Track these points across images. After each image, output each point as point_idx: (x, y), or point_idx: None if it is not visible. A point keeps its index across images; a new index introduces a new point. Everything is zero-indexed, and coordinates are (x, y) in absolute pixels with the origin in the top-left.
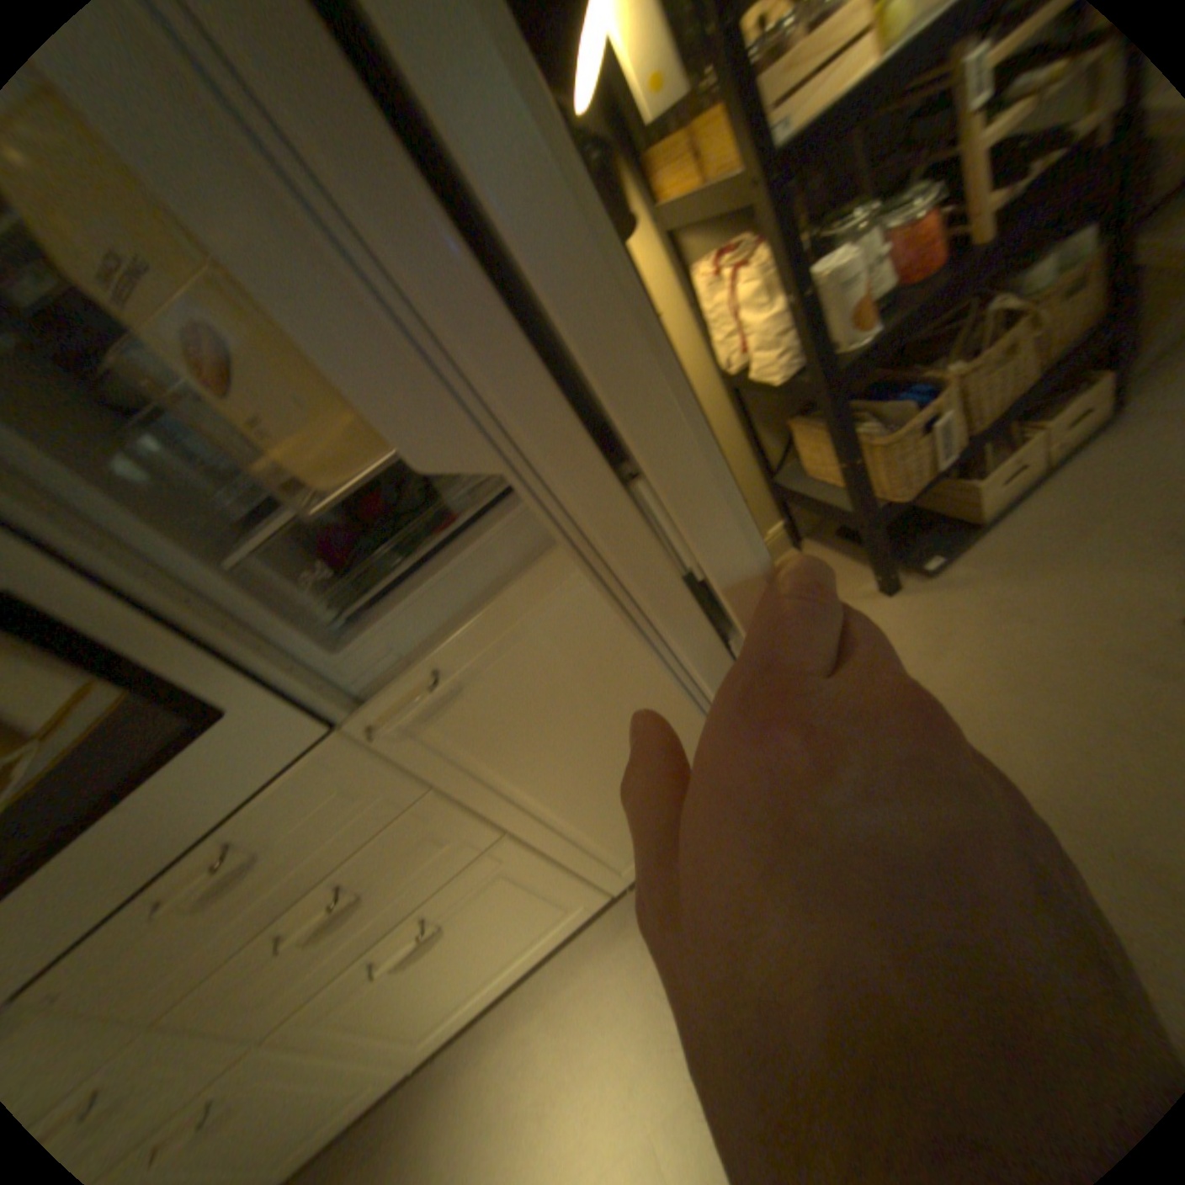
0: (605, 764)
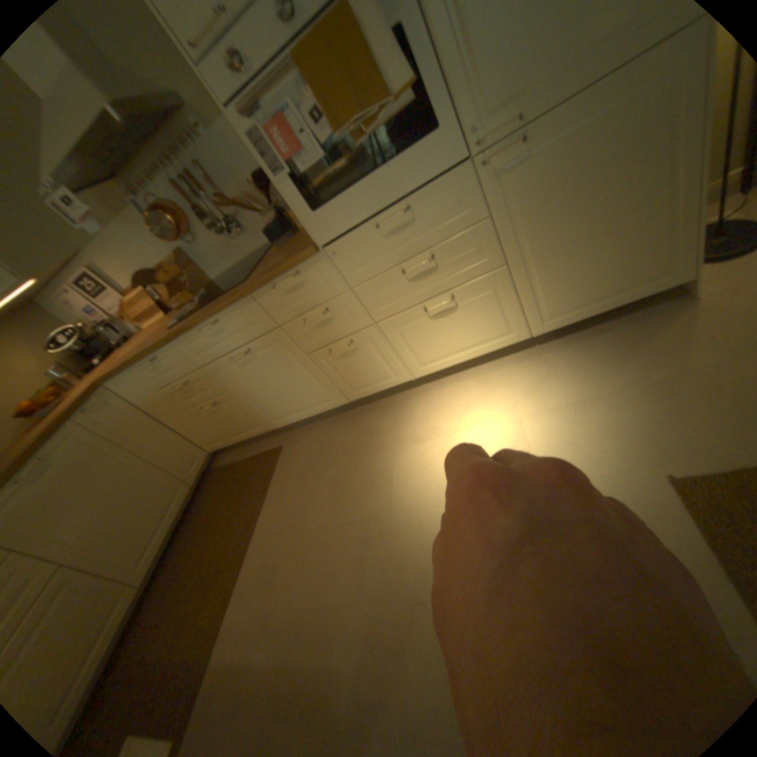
0: (571, 241)
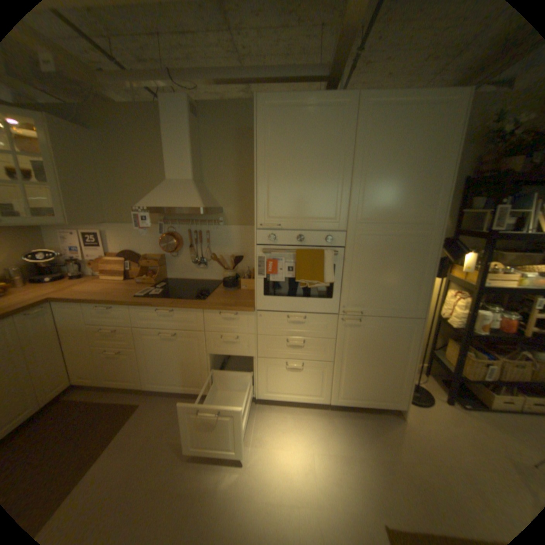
0: (363, 367)
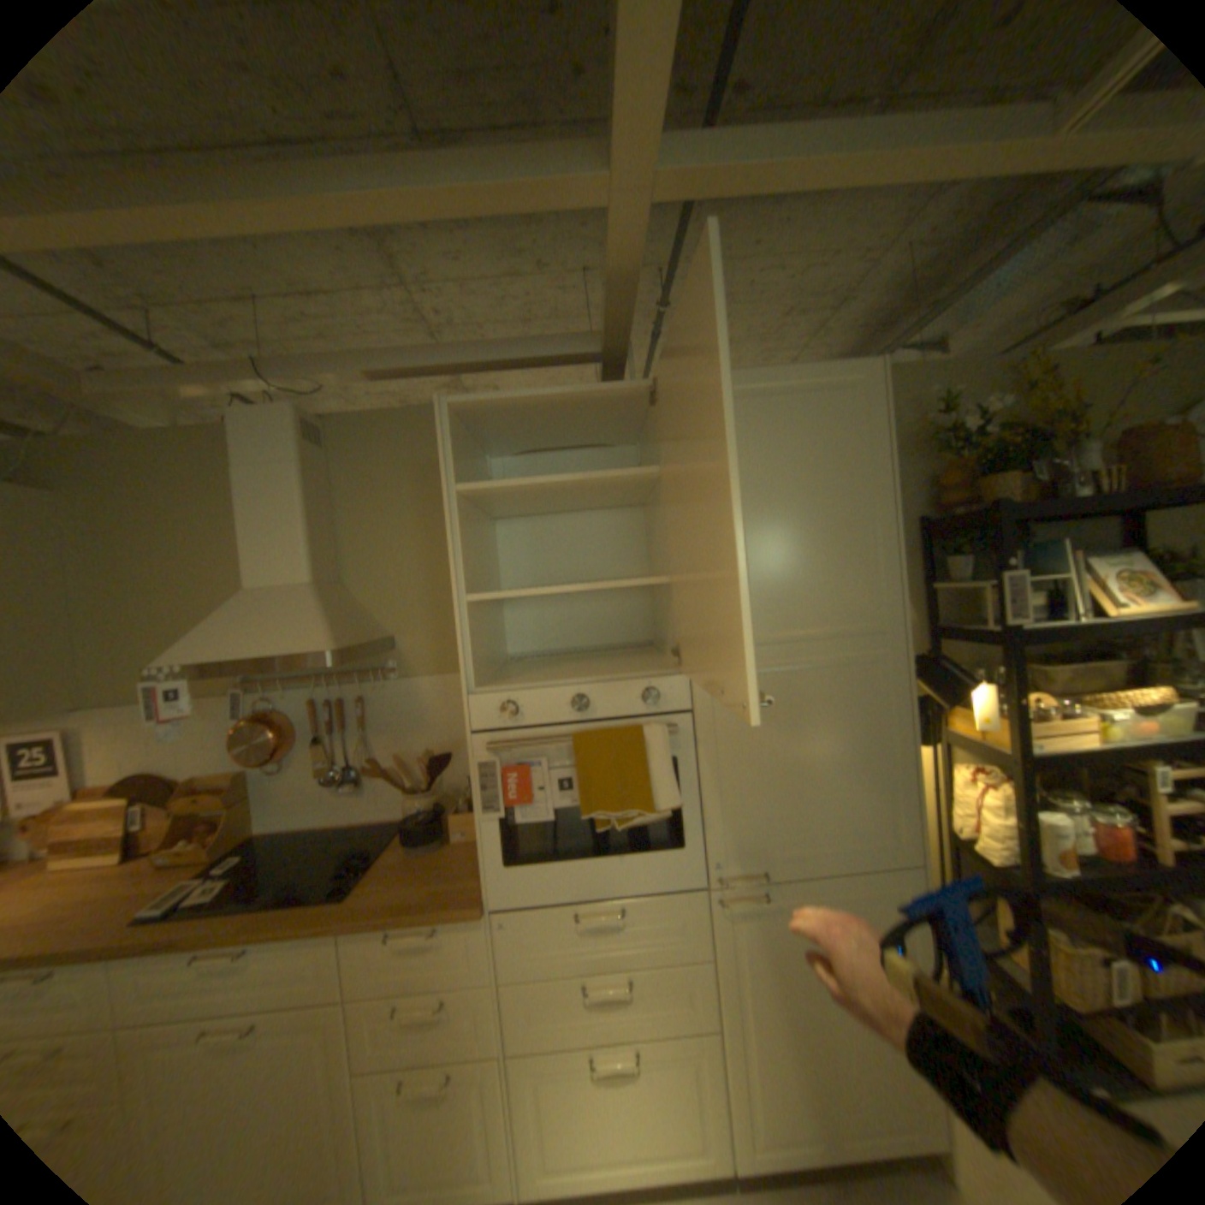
0: (803, 1035)
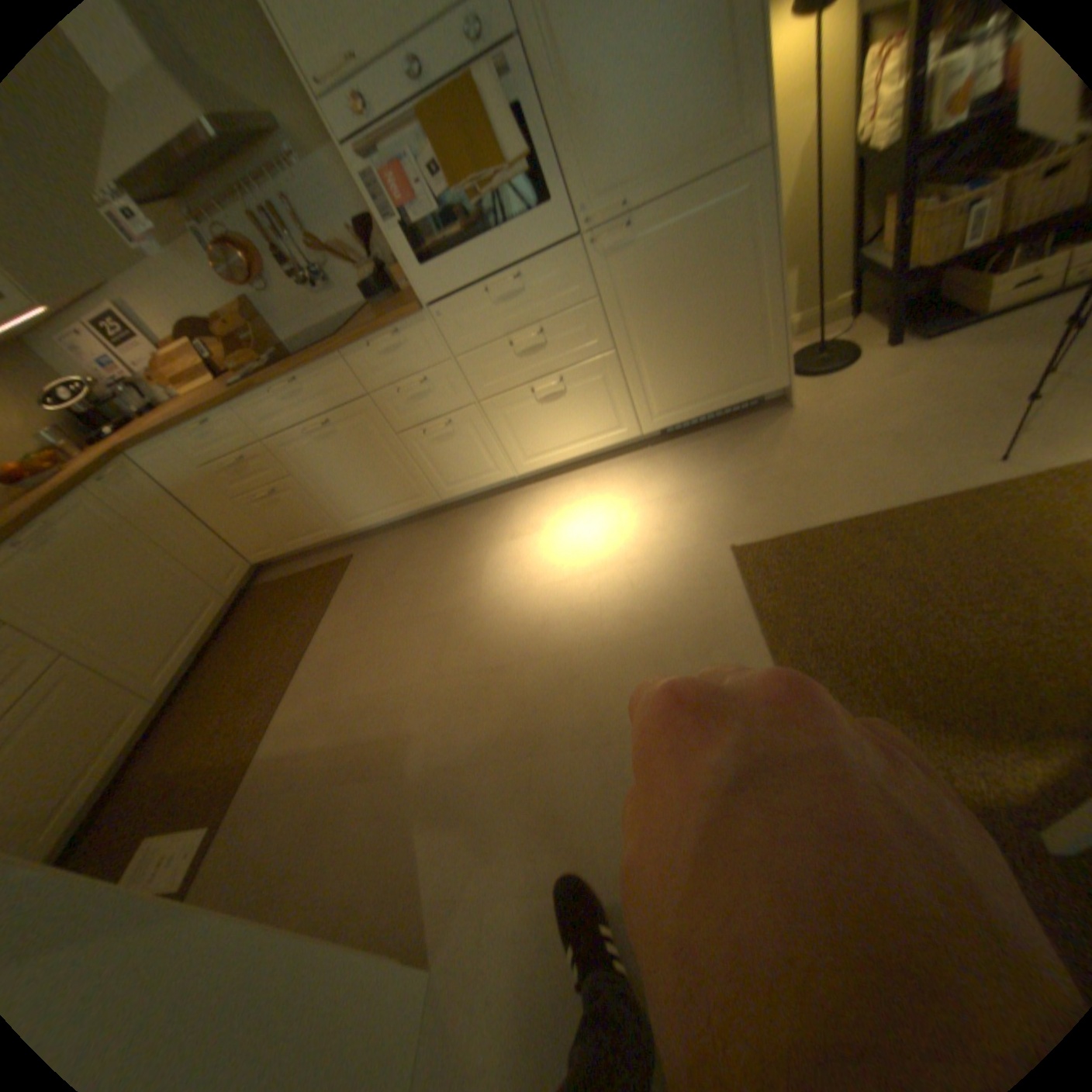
0: (675, 329)
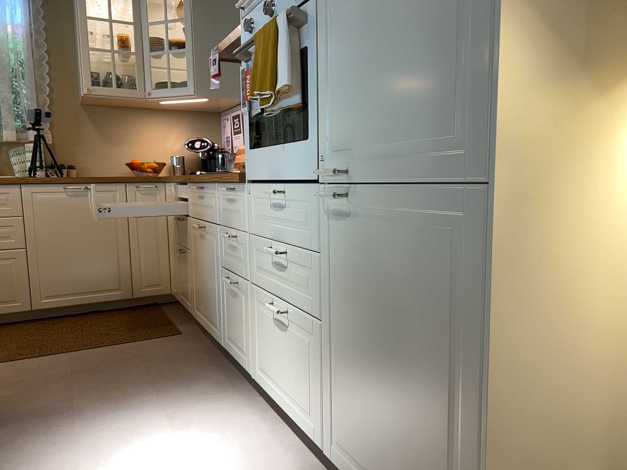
0: (368, 359)
